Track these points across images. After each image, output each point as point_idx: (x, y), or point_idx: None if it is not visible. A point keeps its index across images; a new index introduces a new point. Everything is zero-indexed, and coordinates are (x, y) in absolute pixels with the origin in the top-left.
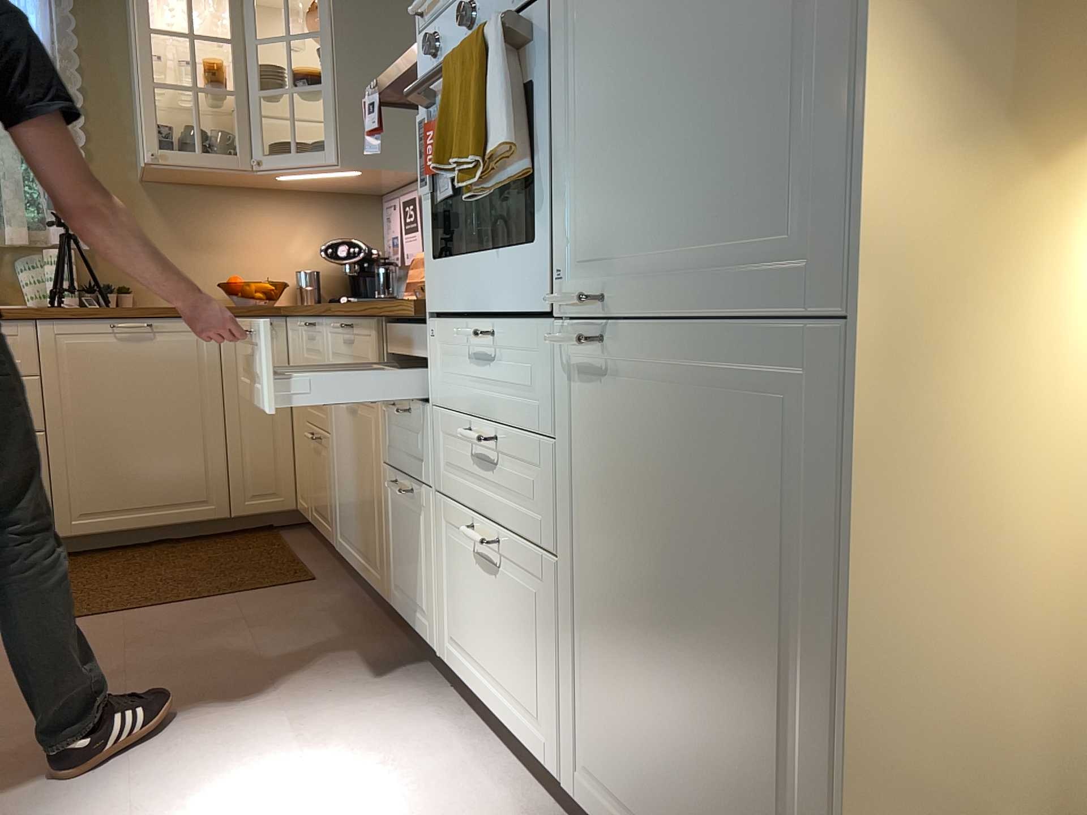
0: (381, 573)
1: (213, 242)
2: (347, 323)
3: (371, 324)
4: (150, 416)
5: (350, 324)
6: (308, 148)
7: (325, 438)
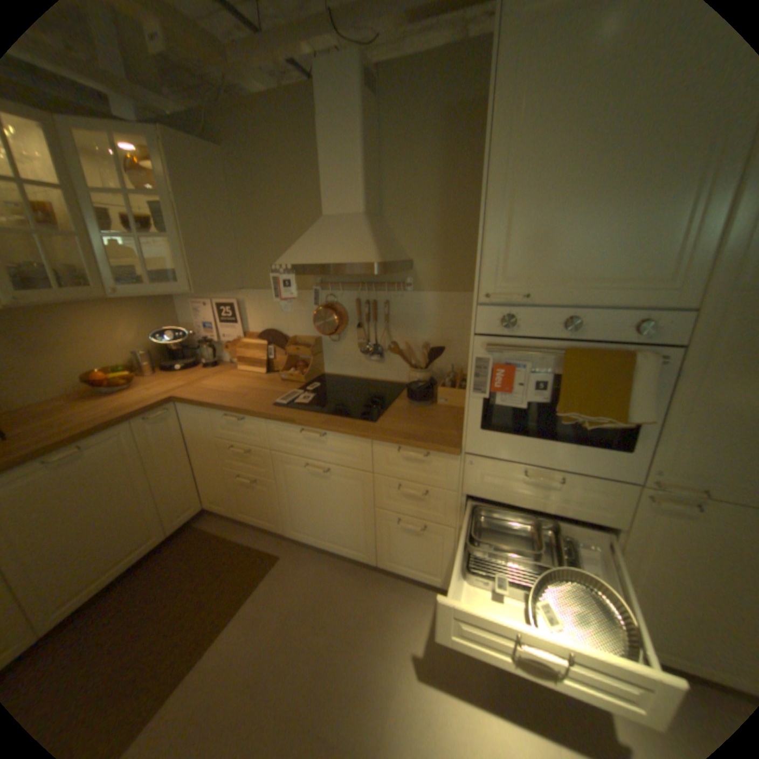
0: (367, 553)
1: (54, 346)
2: (314, 430)
3: (364, 439)
4: (97, 511)
5: (321, 431)
6: (135, 270)
7: (267, 482)
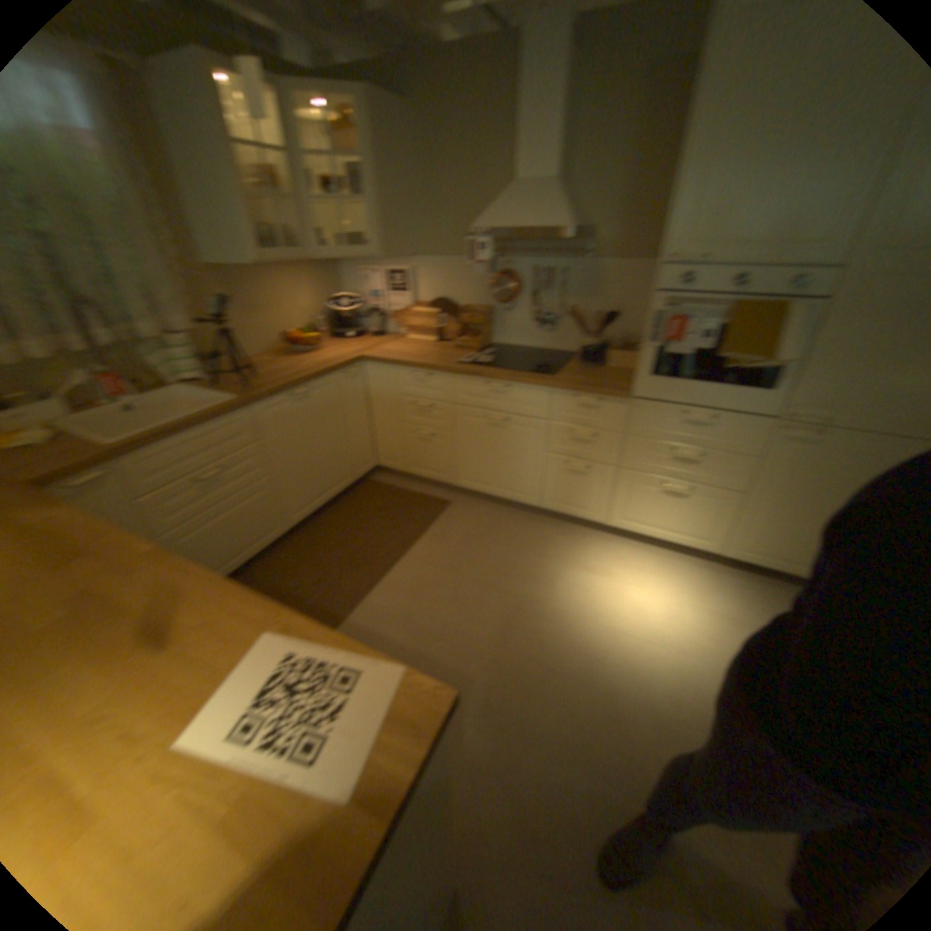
0: (534, 495)
1: (264, 305)
2: (500, 382)
3: (546, 389)
4: (320, 443)
5: (507, 384)
6: (327, 233)
7: (448, 434)
